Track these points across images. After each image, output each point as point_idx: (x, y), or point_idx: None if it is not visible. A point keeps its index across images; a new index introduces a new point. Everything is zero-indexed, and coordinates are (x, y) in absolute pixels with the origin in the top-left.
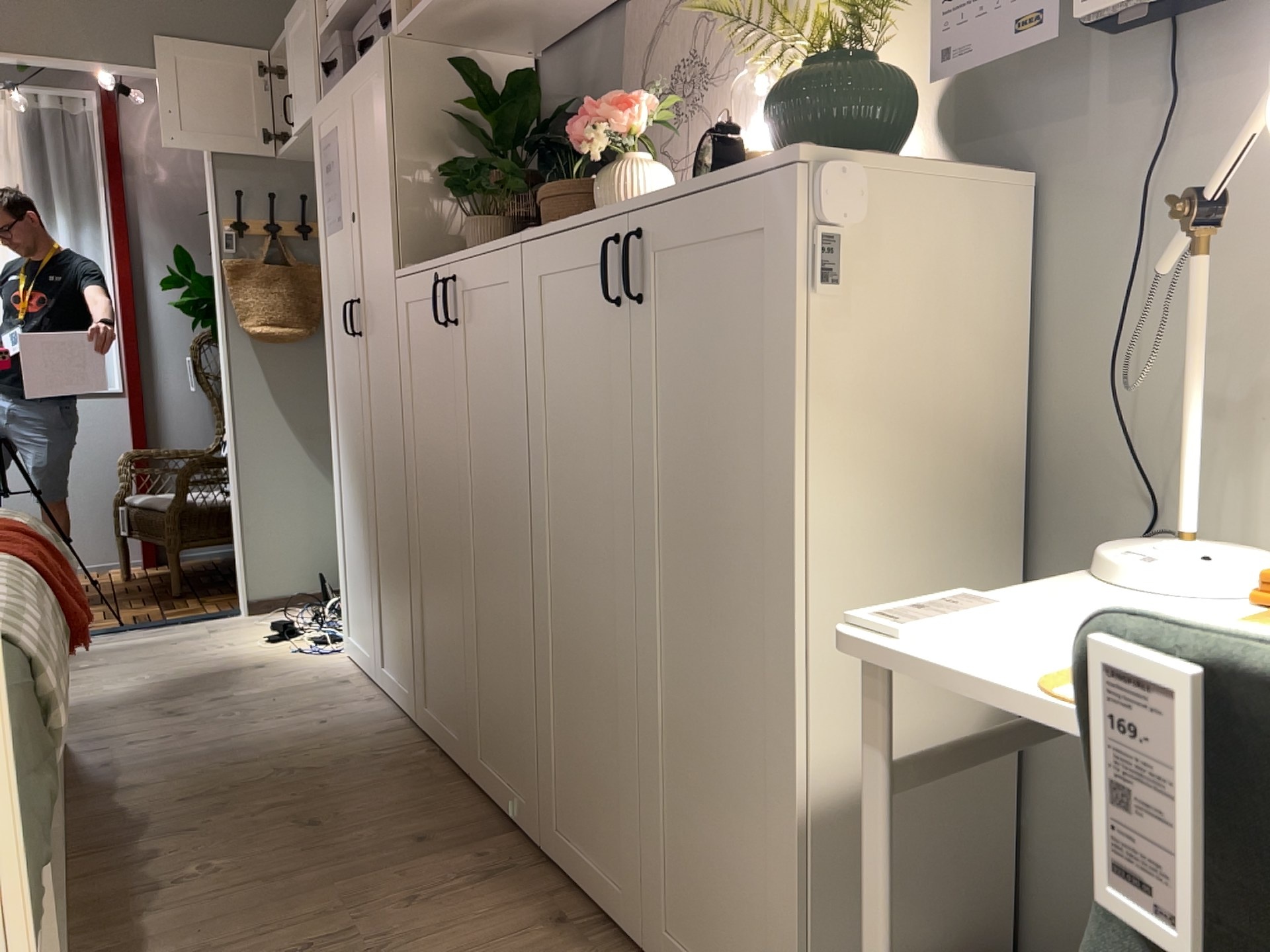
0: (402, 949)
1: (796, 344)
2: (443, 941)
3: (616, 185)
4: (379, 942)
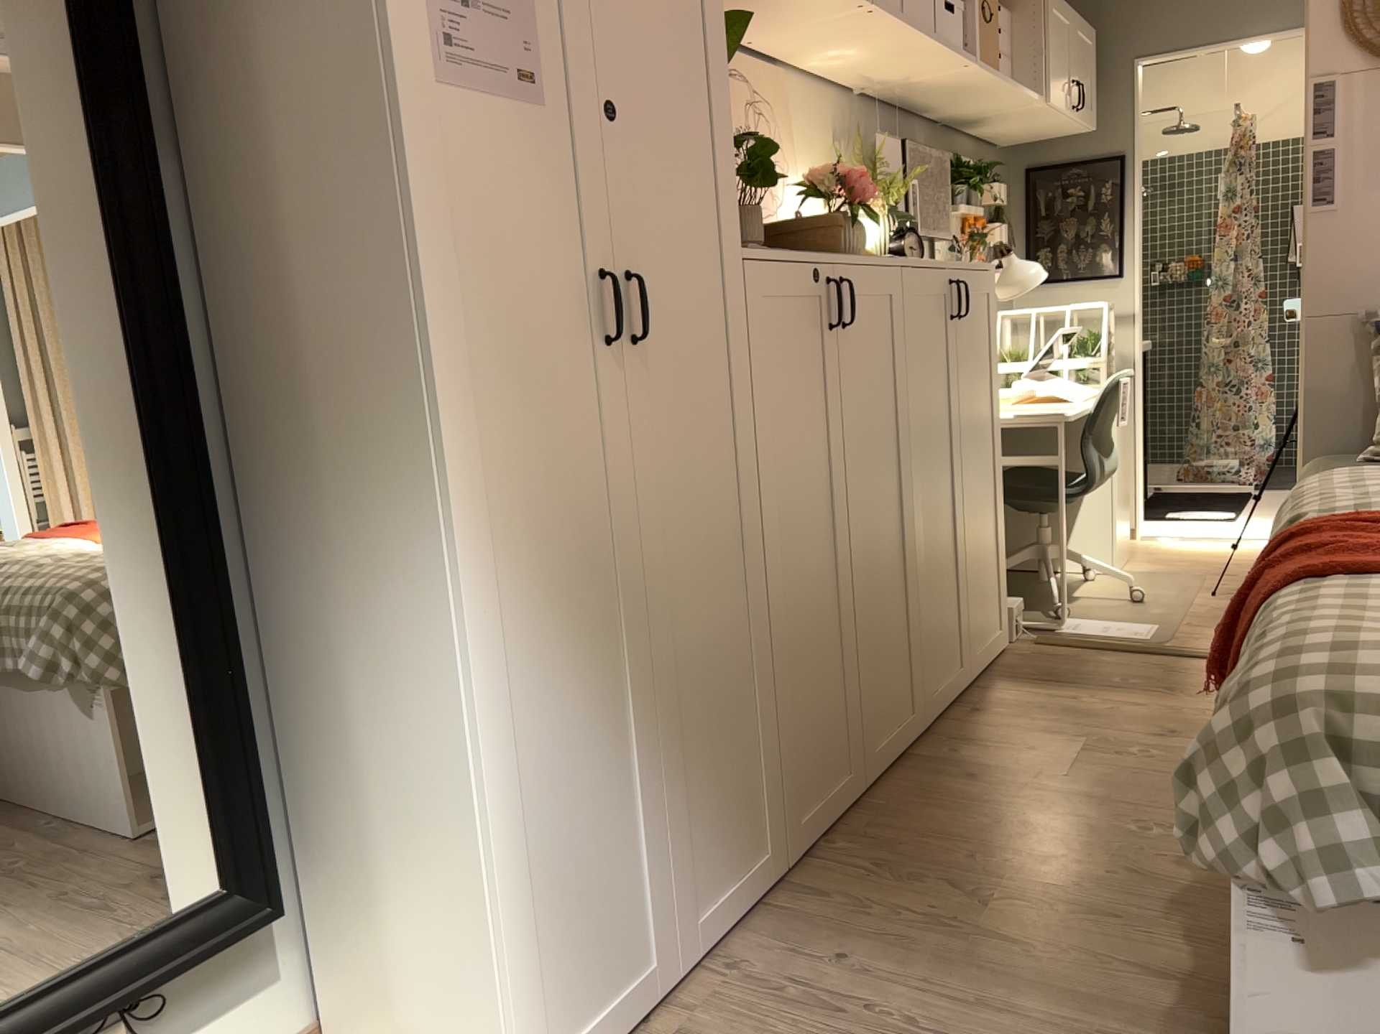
0: (1064, 735)
1: (997, 337)
2: (1038, 730)
3: (866, 235)
4: (1071, 743)
